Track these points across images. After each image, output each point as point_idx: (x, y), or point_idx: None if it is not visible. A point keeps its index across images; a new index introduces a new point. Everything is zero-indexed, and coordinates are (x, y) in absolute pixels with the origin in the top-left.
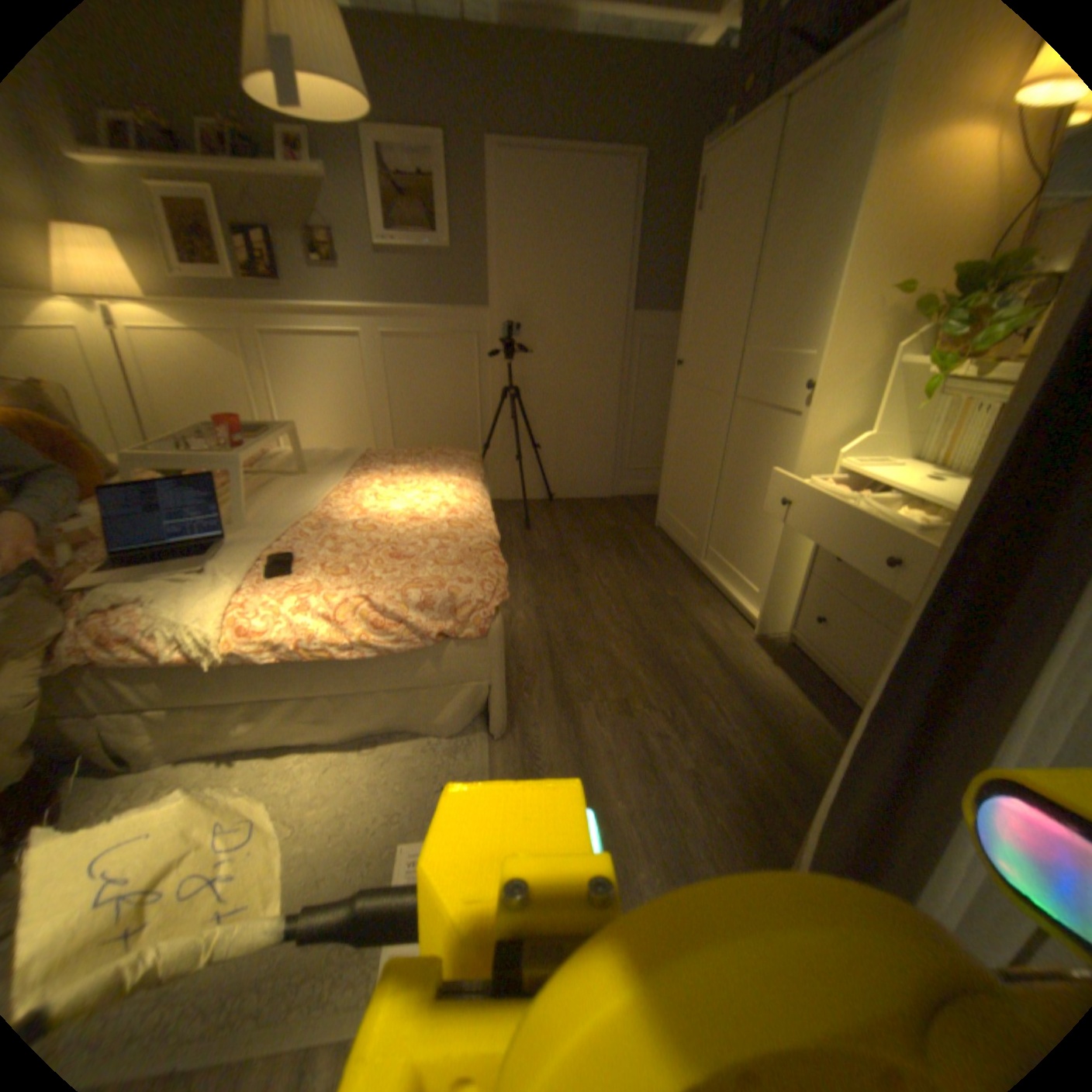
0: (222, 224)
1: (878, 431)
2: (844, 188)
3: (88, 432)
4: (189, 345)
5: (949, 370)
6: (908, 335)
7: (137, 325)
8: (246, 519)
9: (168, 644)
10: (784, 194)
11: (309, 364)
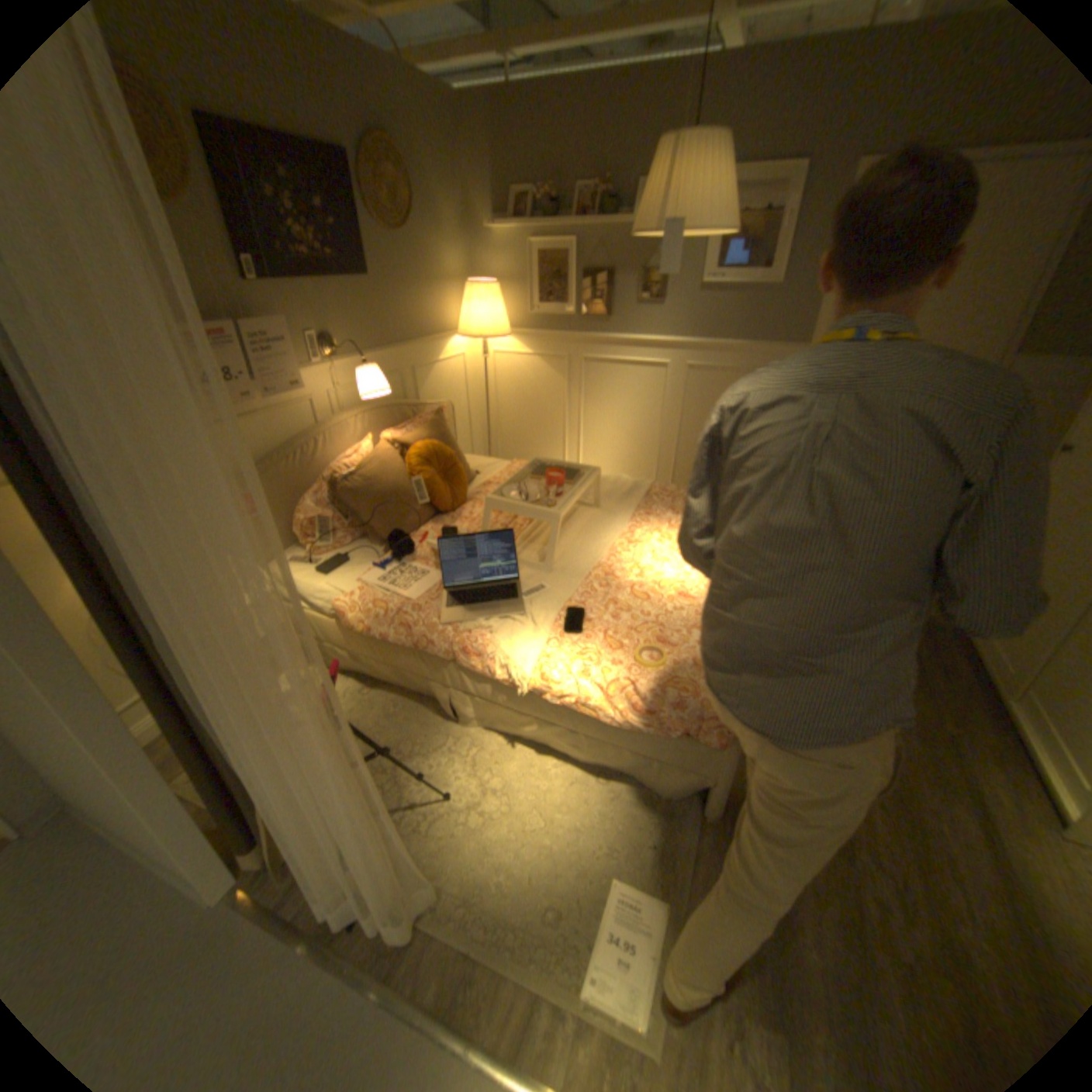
0: (578, 271)
1: None
2: None
3: (459, 432)
4: (532, 368)
5: None
6: None
7: (502, 351)
8: (554, 561)
9: (500, 670)
10: None
11: (618, 390)
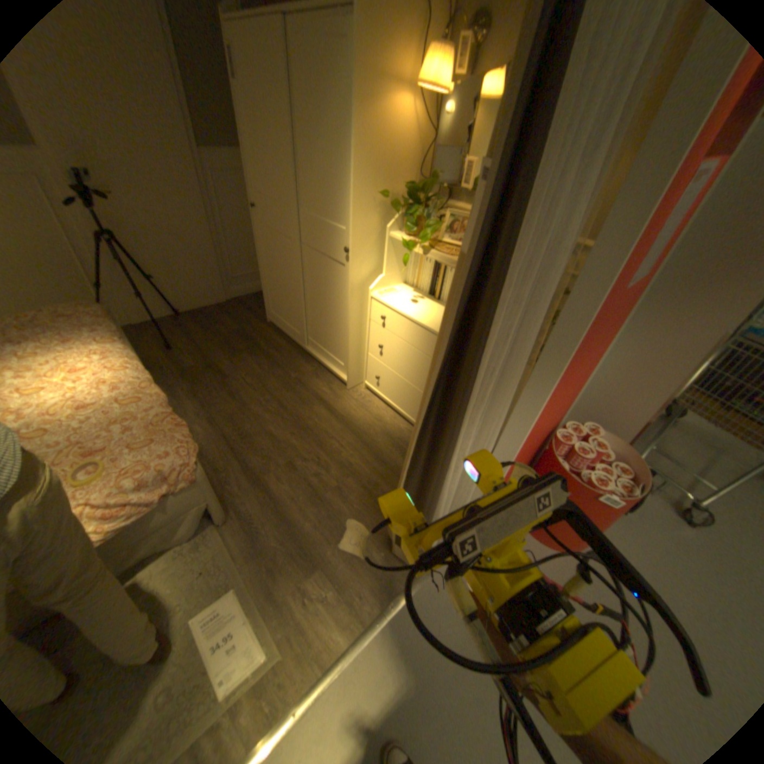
0: None
1: (385, 270)
2: (339, 120)
3: None
4: None
5: (411, 249)
6: (390, 217)
7: None
8: None
9: None
10: (299, 100)
11: None
